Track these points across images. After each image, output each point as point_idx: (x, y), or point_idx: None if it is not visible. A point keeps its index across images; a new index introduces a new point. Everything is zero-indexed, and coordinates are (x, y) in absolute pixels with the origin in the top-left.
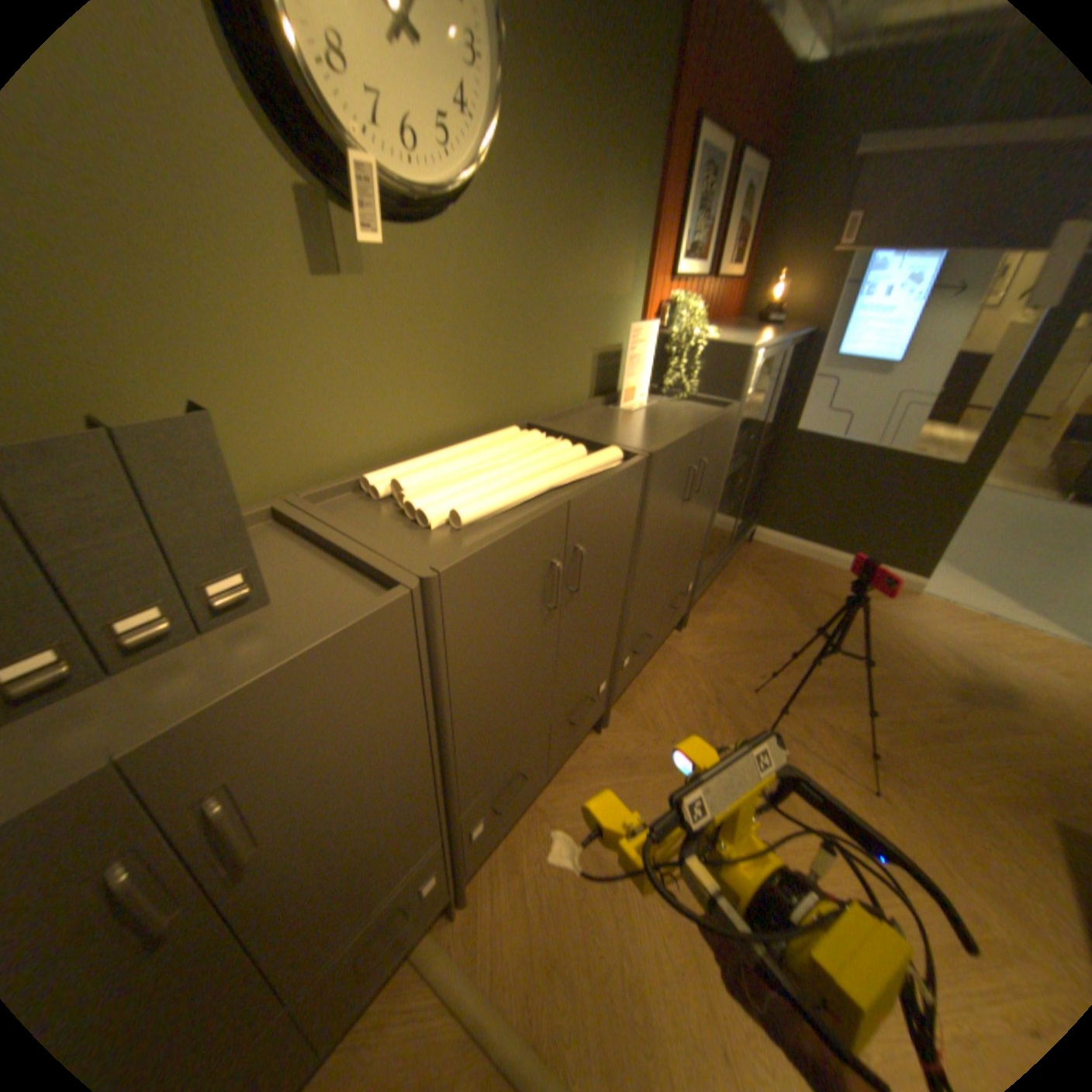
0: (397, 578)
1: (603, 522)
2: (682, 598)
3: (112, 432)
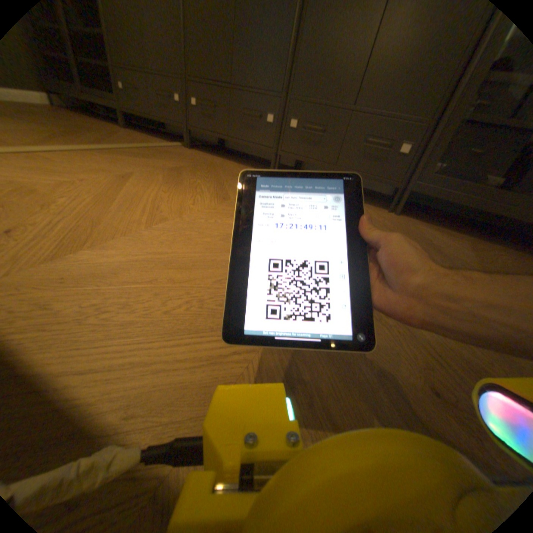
0: None
1: None
2: (389, 145)
3: None
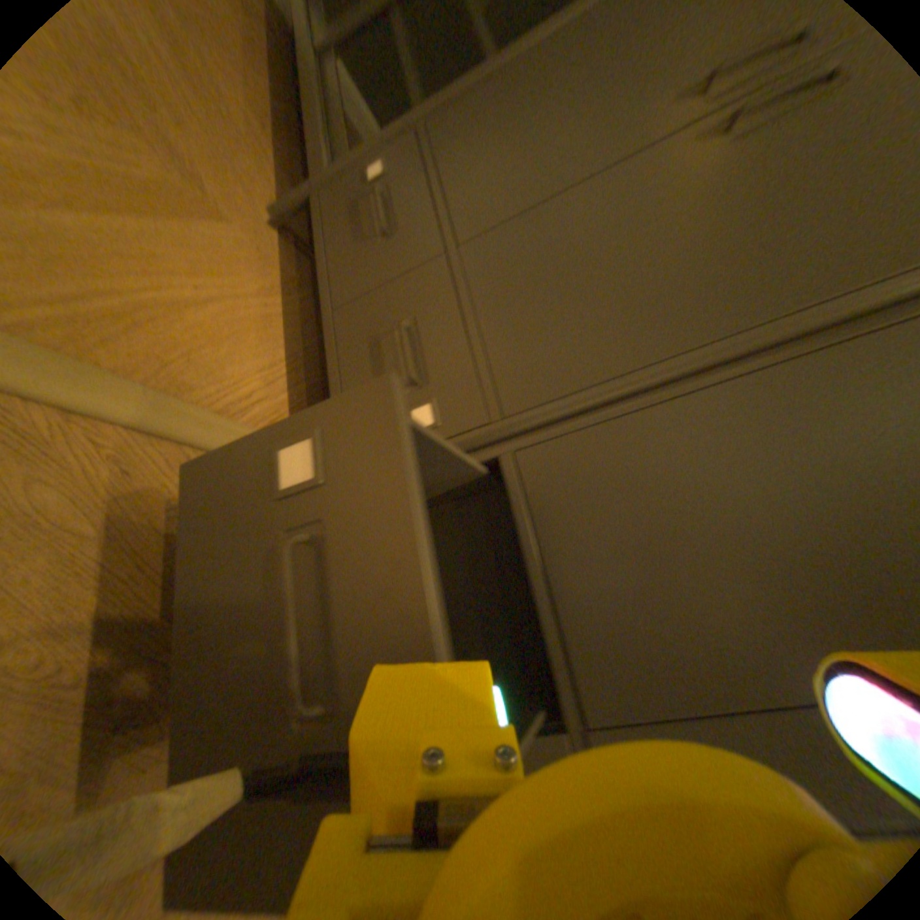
0: None
1: None
2: None
3: None
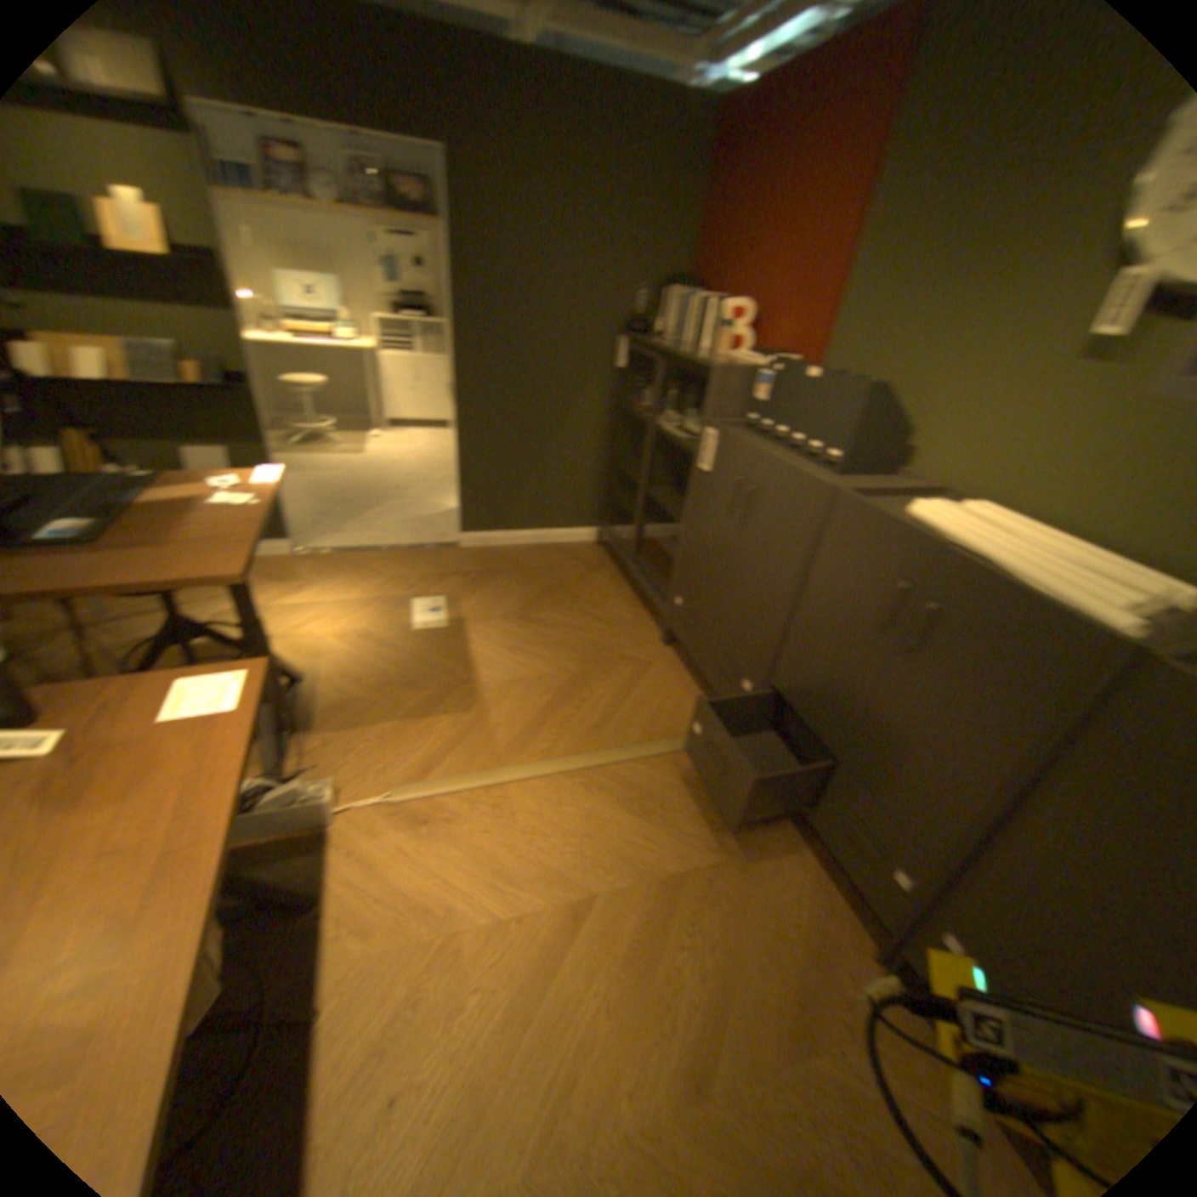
0: (841, 484)
1: (984, 626)
2: None
3: (849, 377)
